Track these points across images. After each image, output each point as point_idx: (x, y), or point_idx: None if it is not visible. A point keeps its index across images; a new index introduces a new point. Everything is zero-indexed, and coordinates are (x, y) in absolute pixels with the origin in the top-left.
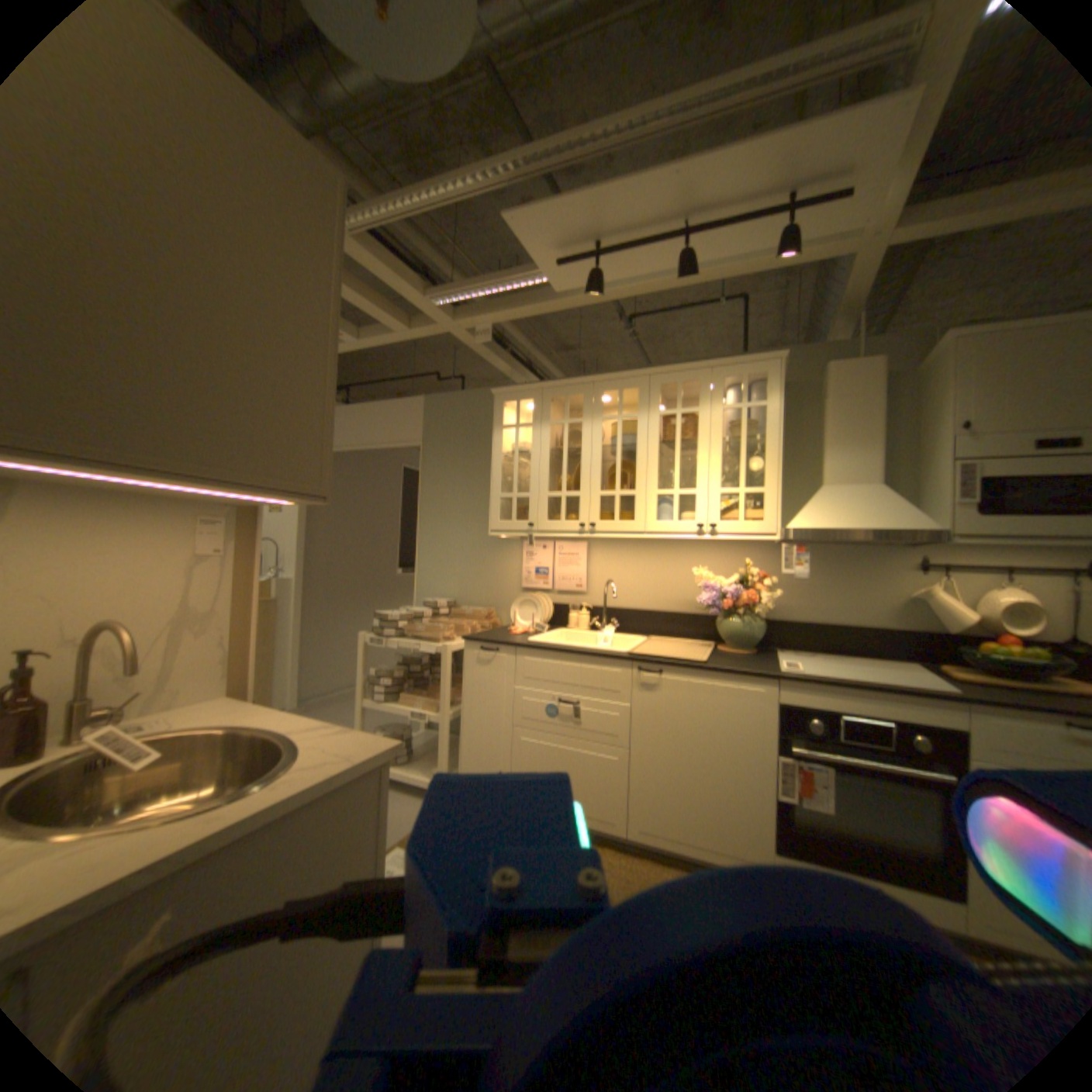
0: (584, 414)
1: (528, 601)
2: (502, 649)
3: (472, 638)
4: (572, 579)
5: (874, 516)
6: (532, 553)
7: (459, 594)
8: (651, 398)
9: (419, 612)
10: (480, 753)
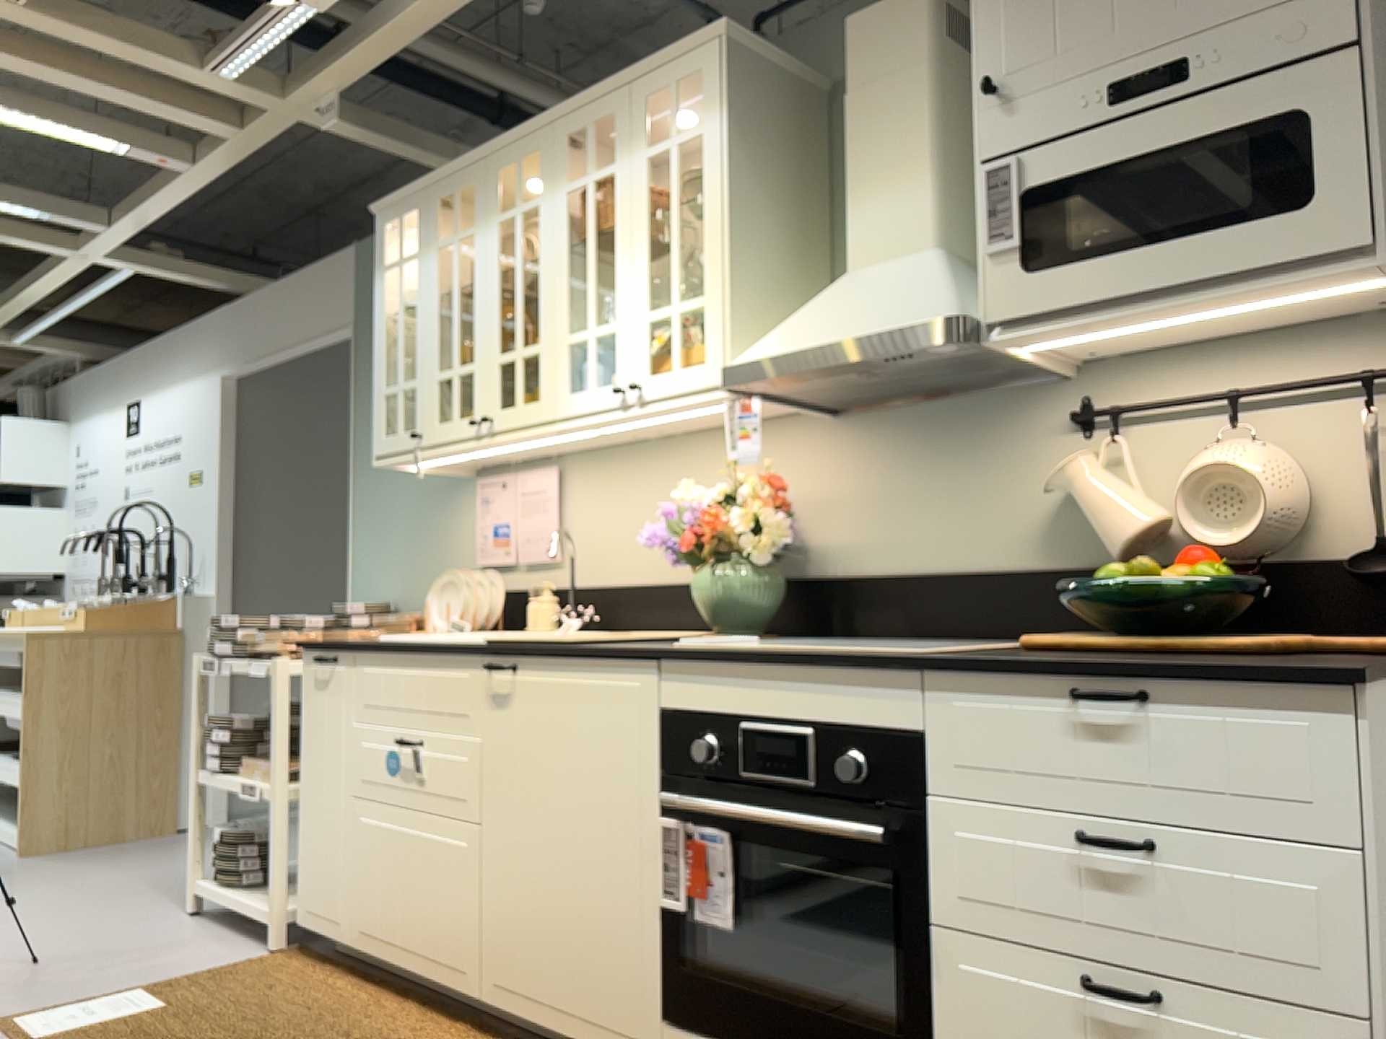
0: (477, 220)
1: (454, 585)
2: (341, 658)
3: (307, 643)
4: (539, 540)
5: (865, 315)
6: (487, 500)
7: (402, 593)
8: (555, 166)
9: (304, 621)
10: (318, 851)
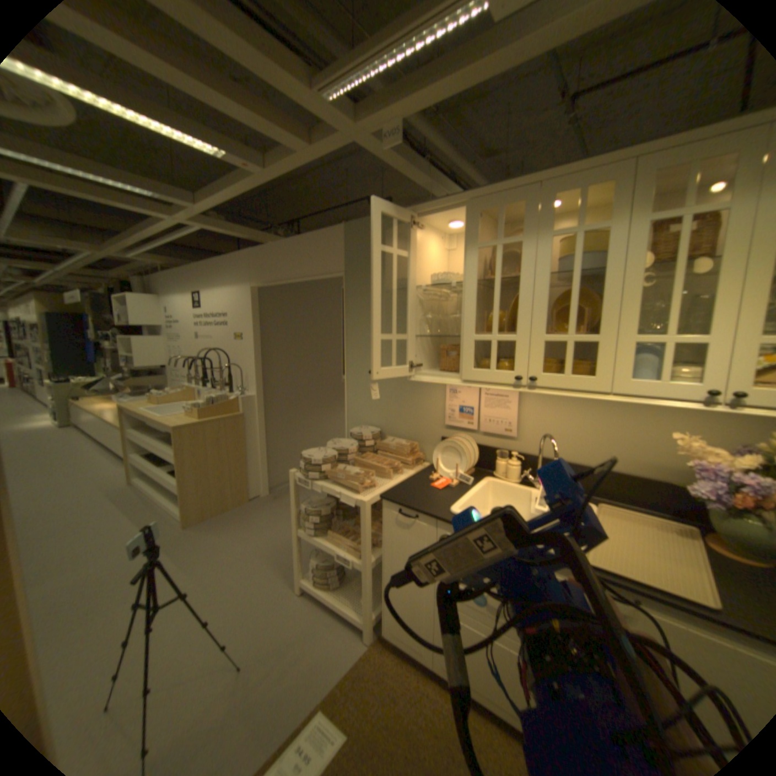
0: (526, 231)
1: (452, 448)
2: (423, 520)
3: (391, 501)
4: (502, 424)
5: None
6: (456, 392)
7: (385, 425)
8: (638, 196)
9: (346, 450)
10: (403, 614)
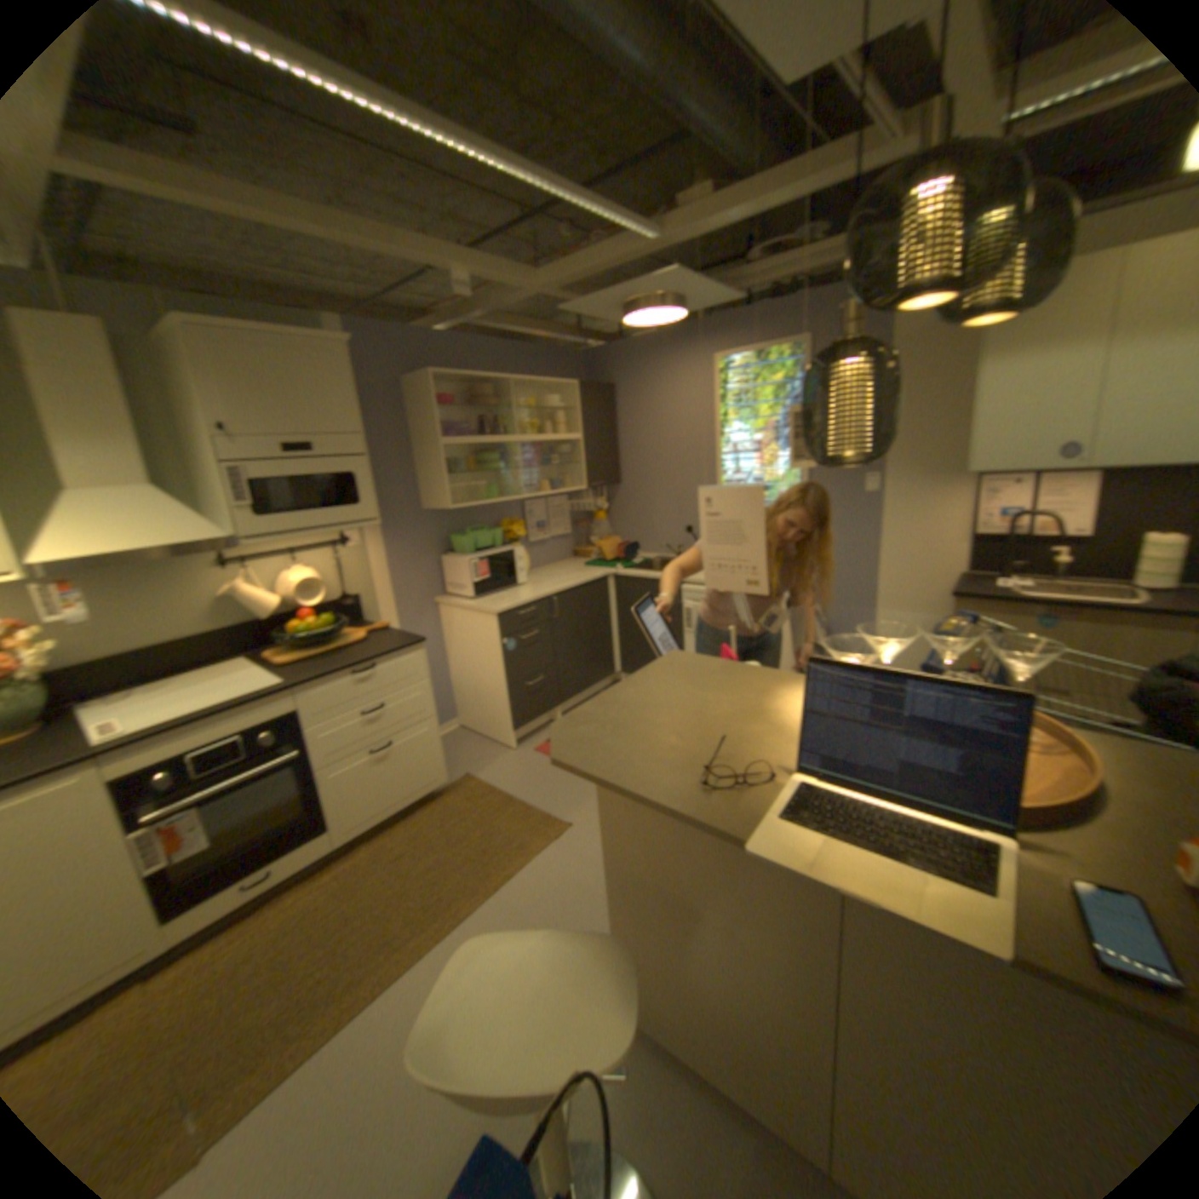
0: None
1: None
2: None
3: None
4: None
5: (148, 533)
6: None
7: None
8: None
9: None
10: None
